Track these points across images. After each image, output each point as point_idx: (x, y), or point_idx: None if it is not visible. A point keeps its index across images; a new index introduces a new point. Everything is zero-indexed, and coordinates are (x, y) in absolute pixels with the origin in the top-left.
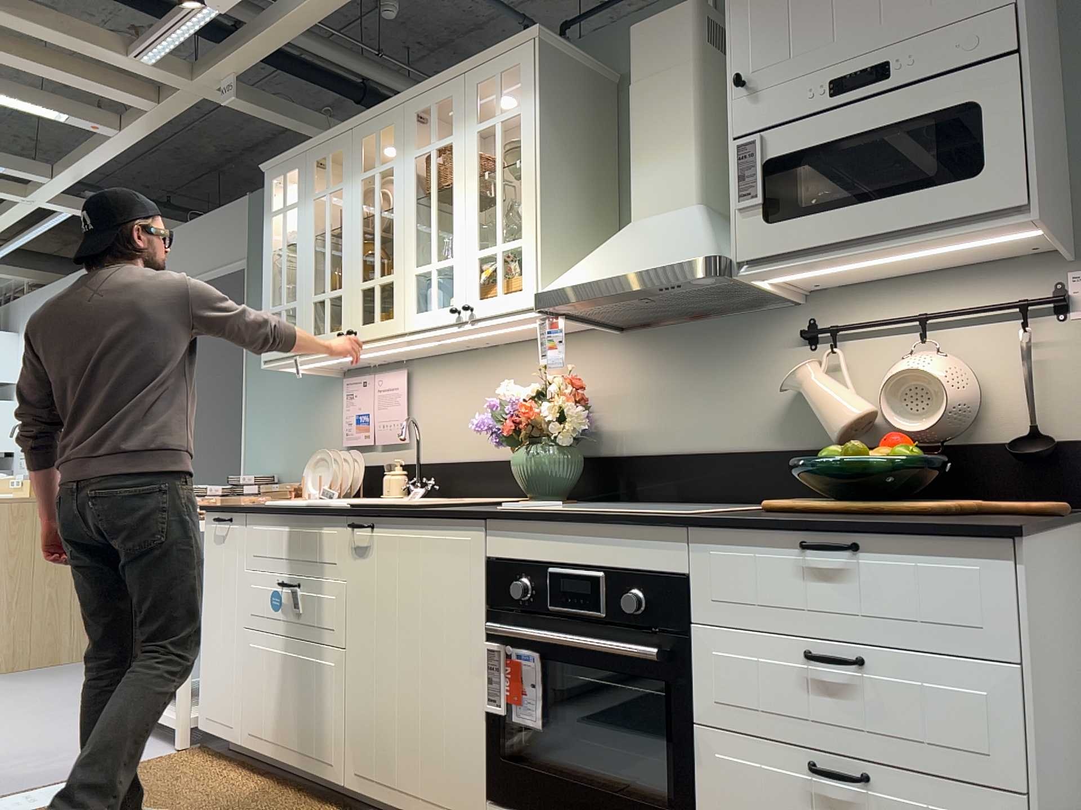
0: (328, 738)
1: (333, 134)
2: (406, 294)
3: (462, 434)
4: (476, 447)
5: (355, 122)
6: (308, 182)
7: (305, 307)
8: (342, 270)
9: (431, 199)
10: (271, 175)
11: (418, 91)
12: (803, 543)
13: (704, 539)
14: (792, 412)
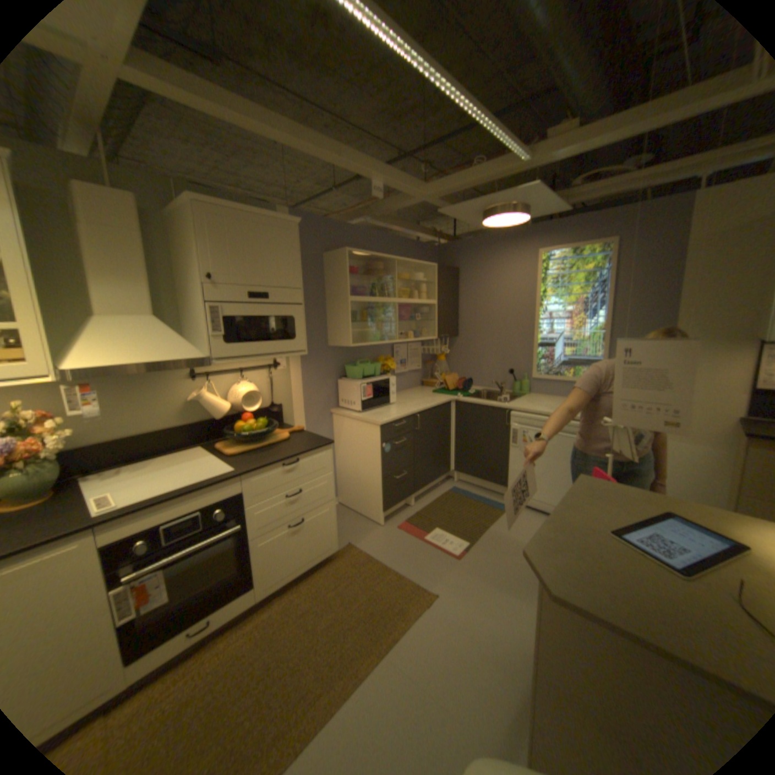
0: None
1: None
2: None
3: None
4: None
5: None
6: None
7: None
8: None
9: None
10: None
11: None
12: (283, 464)
13: (248, 476)
14: (188, 407)
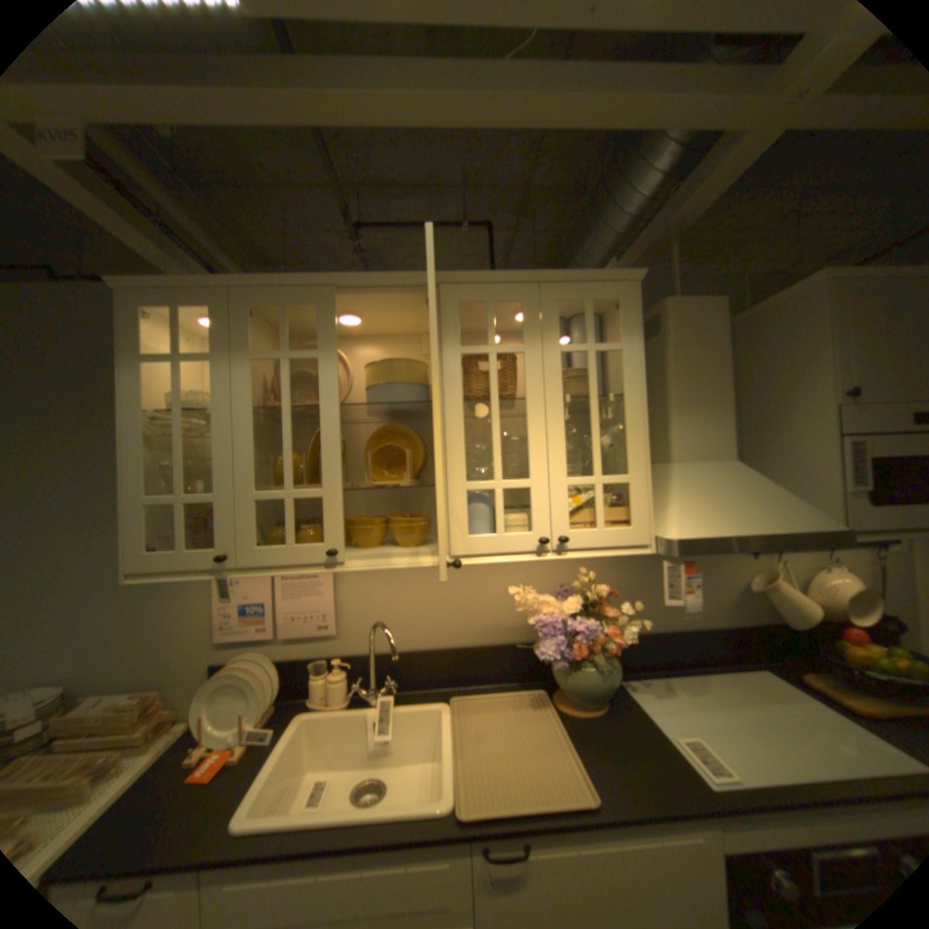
0: None
1: (296, 279)
2: (454, 512)
3: (419, 623)
4: (438, 635)
5: (346, 278)
6: (234, 329)
7: (239, 505)
8: (323, 466)
9: (492, 407)
10: (129, 295)
11: (468, 276)
12: None
13: None
14: (745, 601)
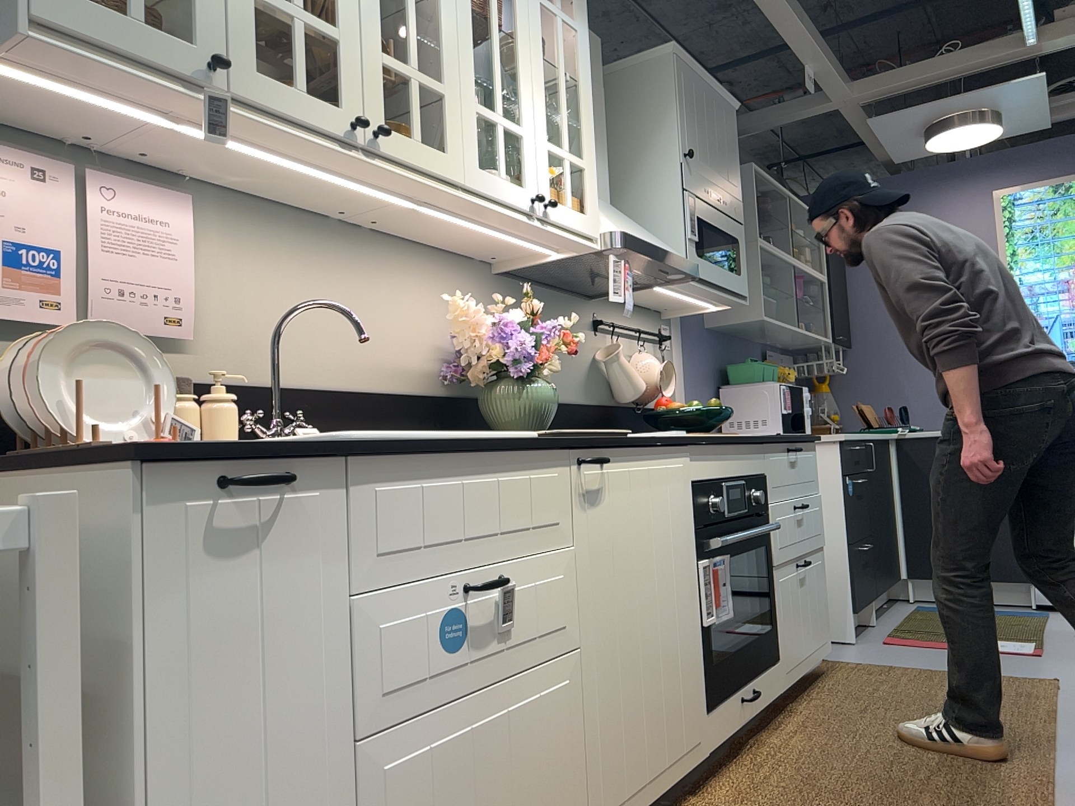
0: (568, 802)
1: None
2: (467, 133)
3: (308, 345)
4: (332, 368)
5: None
6: None
7: None
8: None
9: (493, 28)
10: None
11: None
12: (789, 448)
13: (769, 449)
14: (593, 377)
